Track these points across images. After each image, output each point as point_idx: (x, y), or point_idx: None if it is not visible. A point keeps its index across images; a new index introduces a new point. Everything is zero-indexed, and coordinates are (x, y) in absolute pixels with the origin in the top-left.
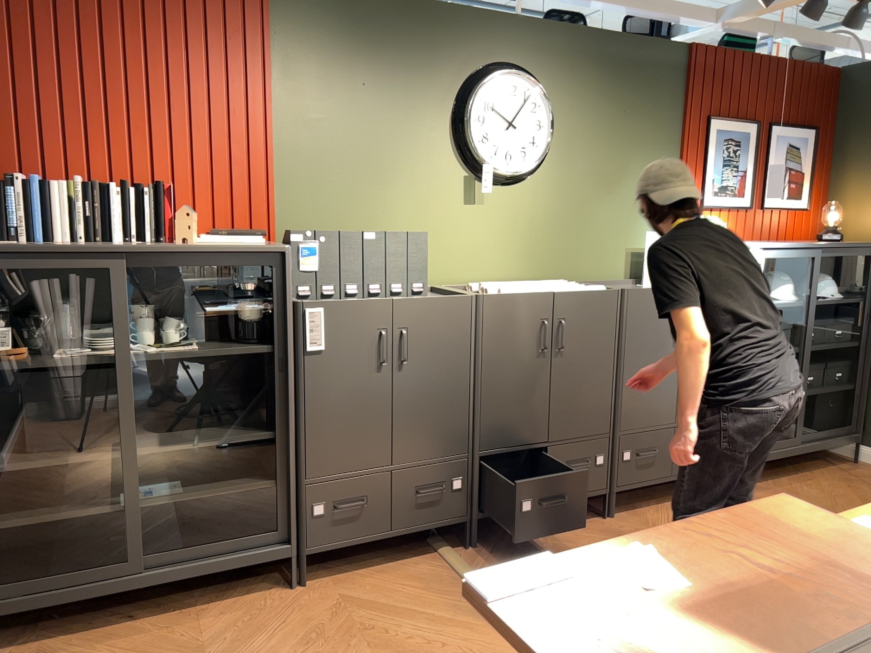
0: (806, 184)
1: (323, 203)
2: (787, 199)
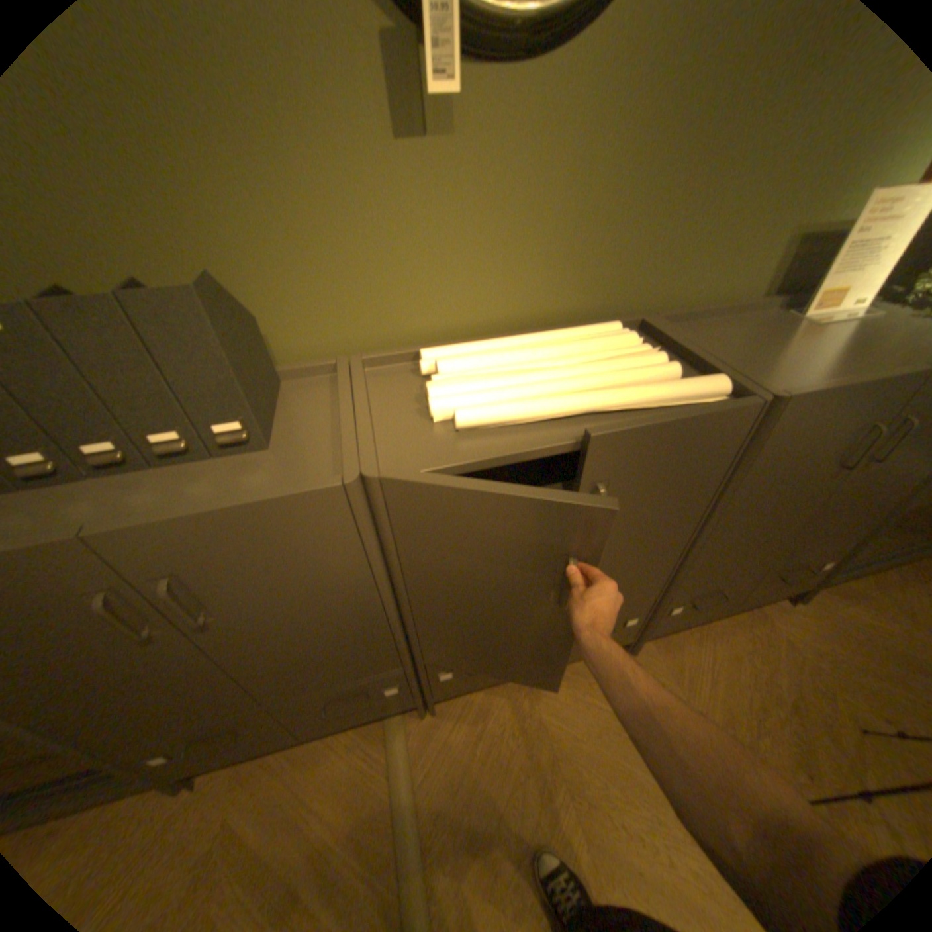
0: None
1: None
2: None
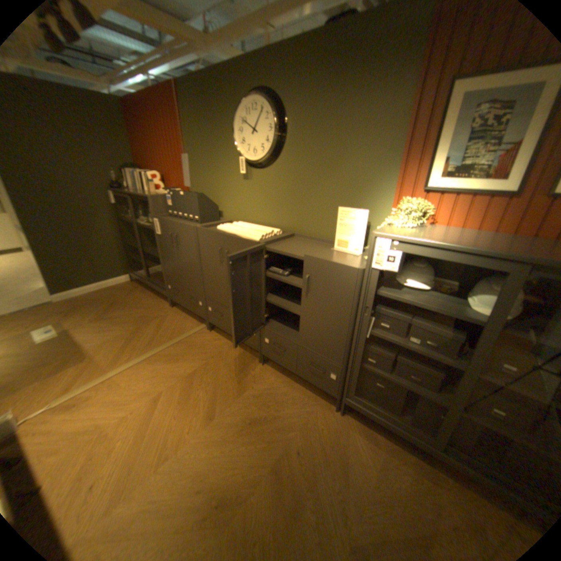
0: None
1: (198, 178)
2: None
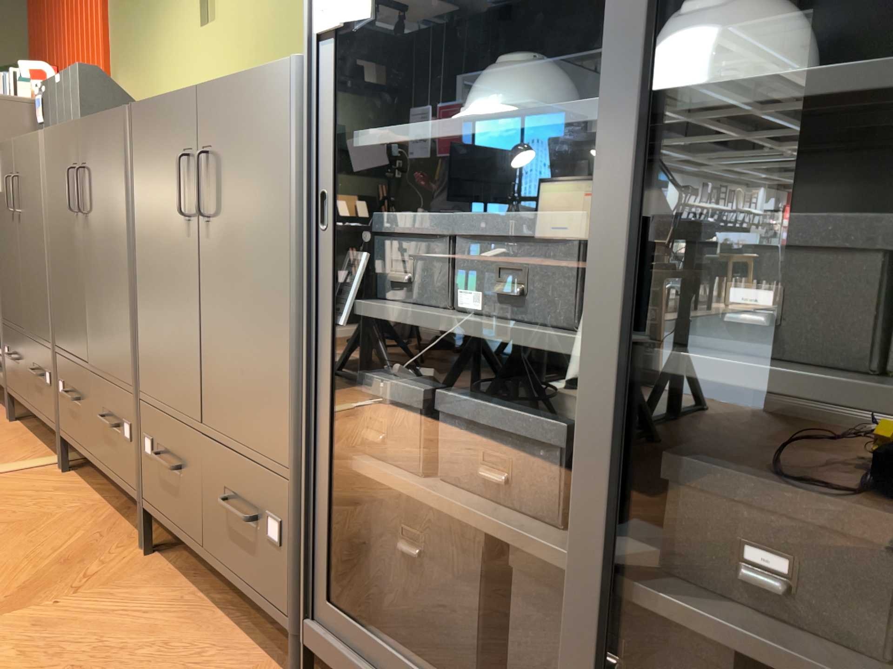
0: None
1: (128, 64)
2: None
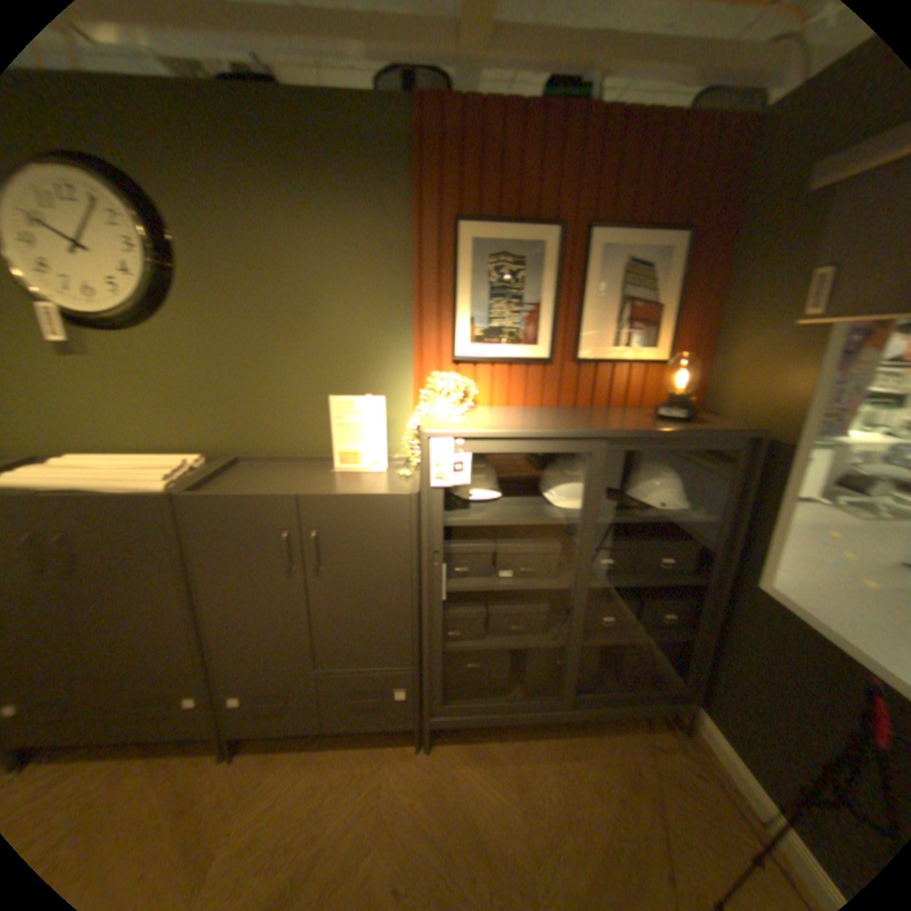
0: (665, 322)
1: None
2: (626, 346)
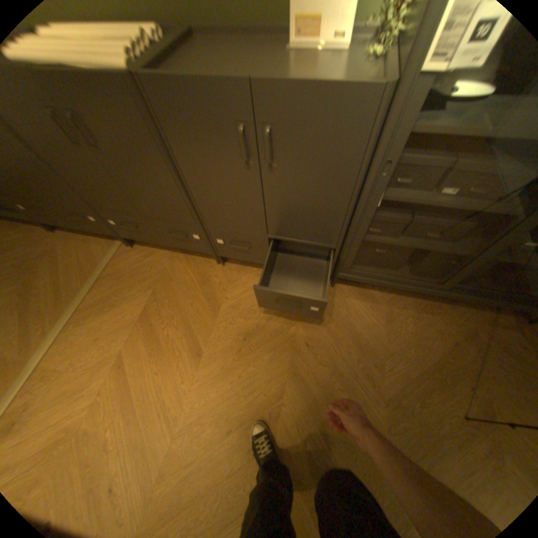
0: None
1: None
2: None
